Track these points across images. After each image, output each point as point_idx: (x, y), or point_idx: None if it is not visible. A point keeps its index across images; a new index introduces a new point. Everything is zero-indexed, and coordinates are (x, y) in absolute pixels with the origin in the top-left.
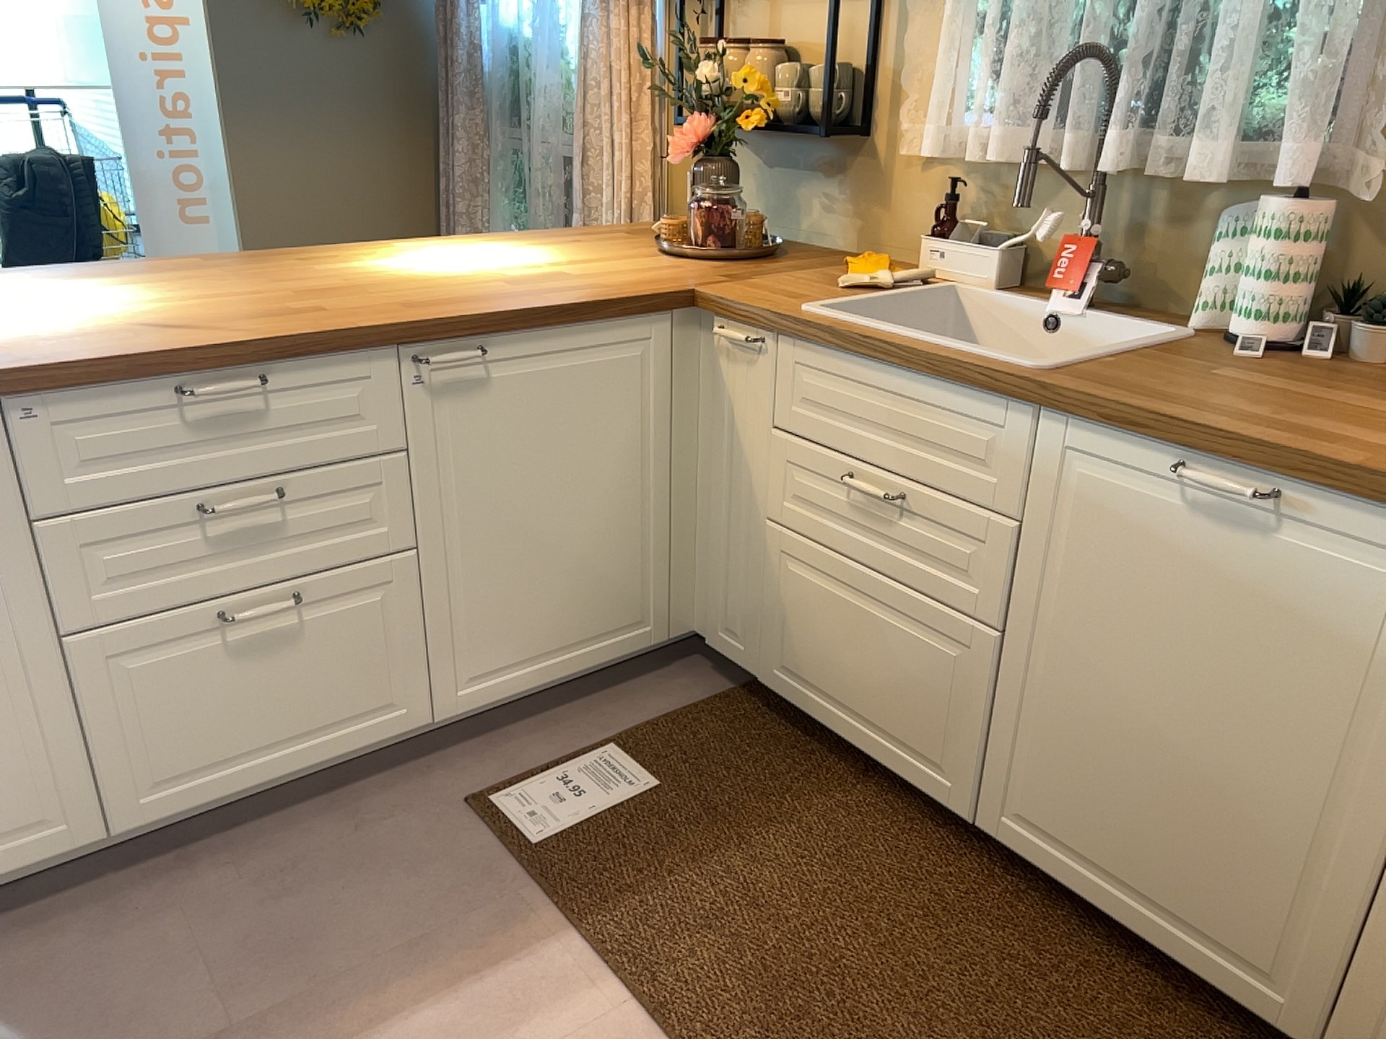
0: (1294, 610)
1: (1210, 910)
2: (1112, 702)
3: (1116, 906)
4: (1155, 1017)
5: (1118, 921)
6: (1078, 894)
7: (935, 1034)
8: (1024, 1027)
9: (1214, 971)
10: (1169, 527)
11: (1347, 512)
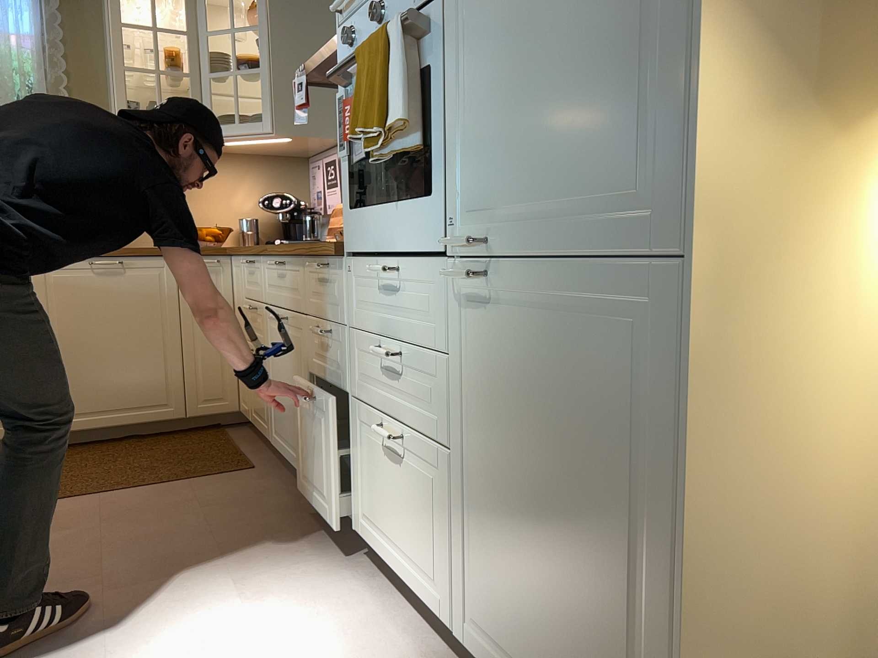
0: (137, 292)
1: (144, 396)
2: (90, 349)
3: (115, 420)
4: (143, 443)
5: (116, 426)
6: (99, 428)
7: (100, 468)
8: (118, 457)
9: (152, 416)
10: (92, 283)
11: (141, 260)
